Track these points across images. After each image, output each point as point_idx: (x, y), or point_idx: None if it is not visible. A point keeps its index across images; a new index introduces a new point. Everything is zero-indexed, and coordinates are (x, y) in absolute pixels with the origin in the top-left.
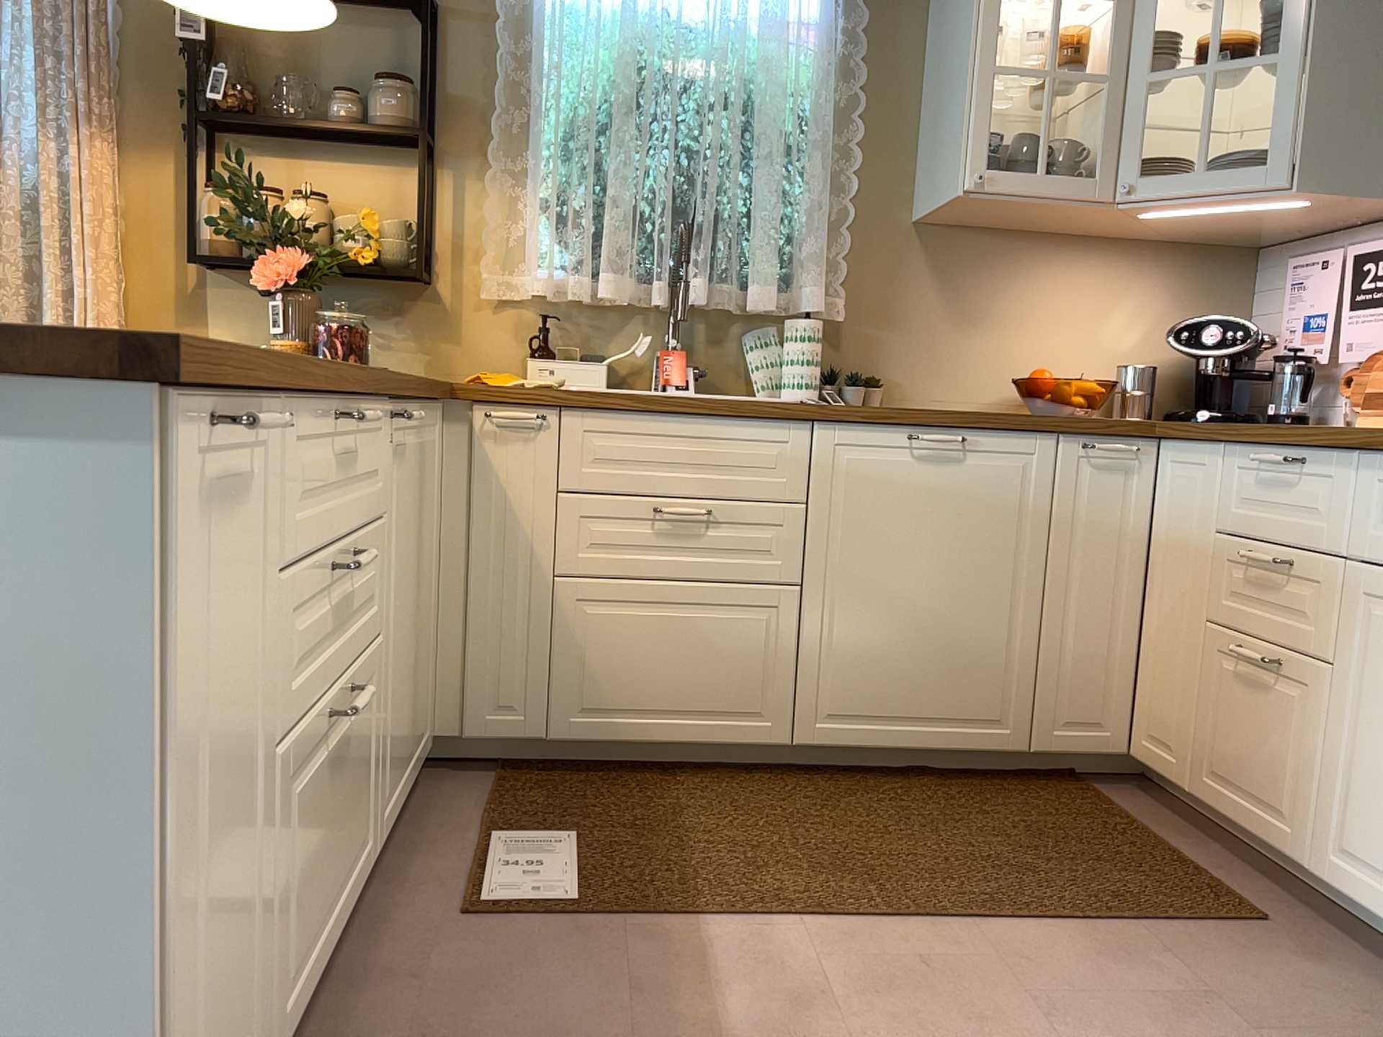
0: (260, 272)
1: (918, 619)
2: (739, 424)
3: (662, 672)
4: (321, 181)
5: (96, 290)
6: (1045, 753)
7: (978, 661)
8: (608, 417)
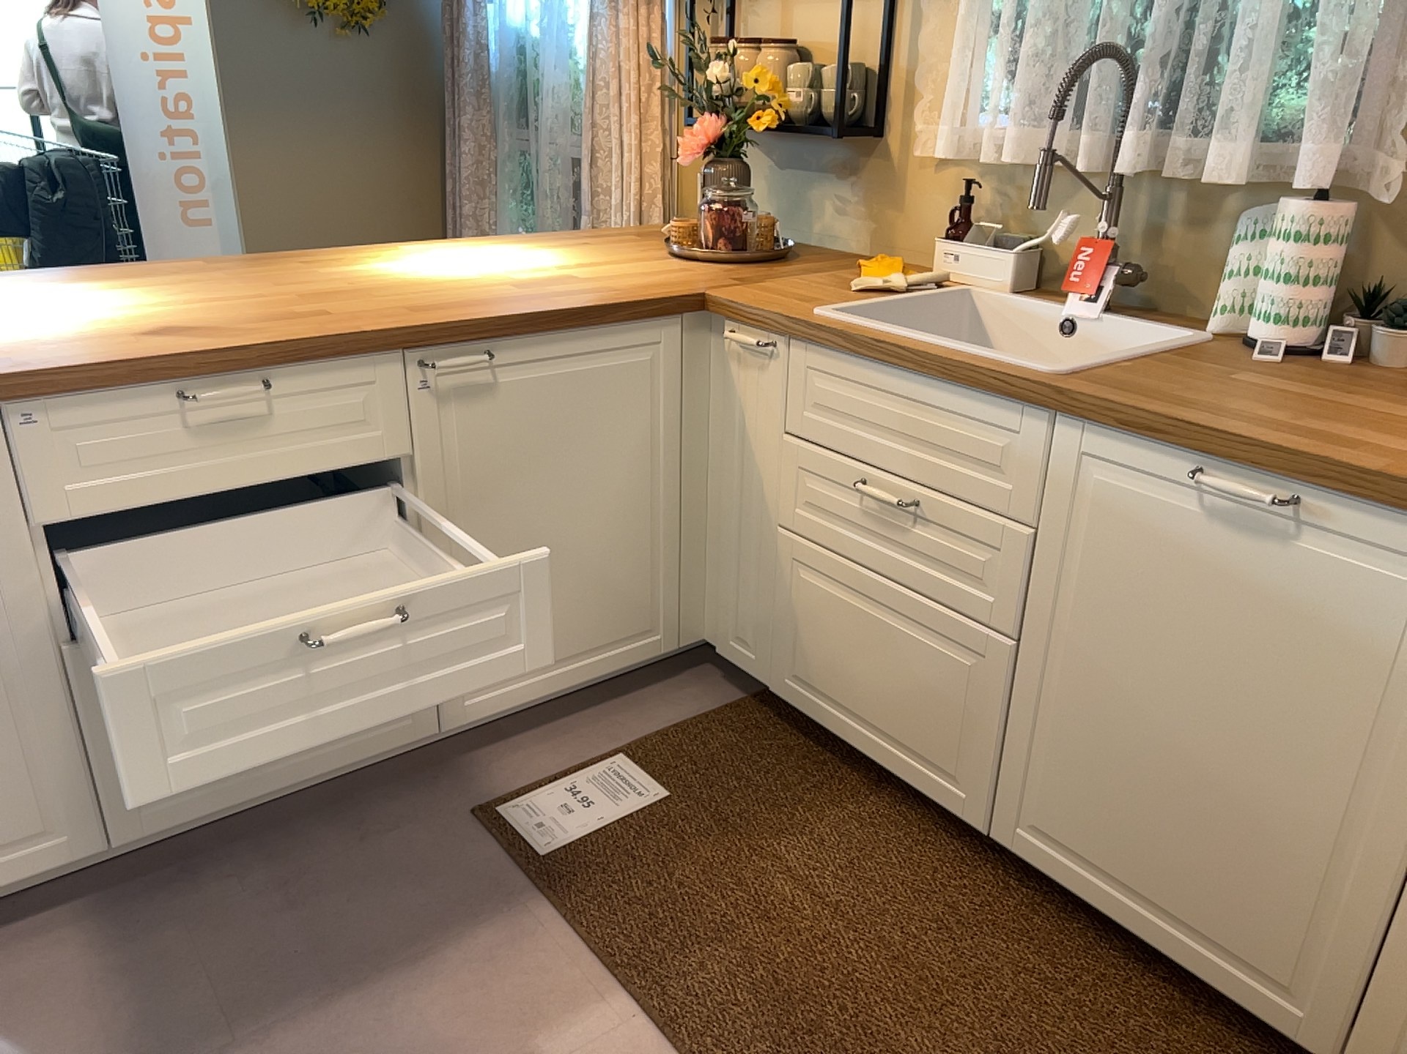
0: (683, 144)
1: (1171, 764)
2: (961, 395)
3: (862, 672)
4: (800, 21)
5: (632, 154)
6: None
7: (1262, 879)
8: (829, 356)
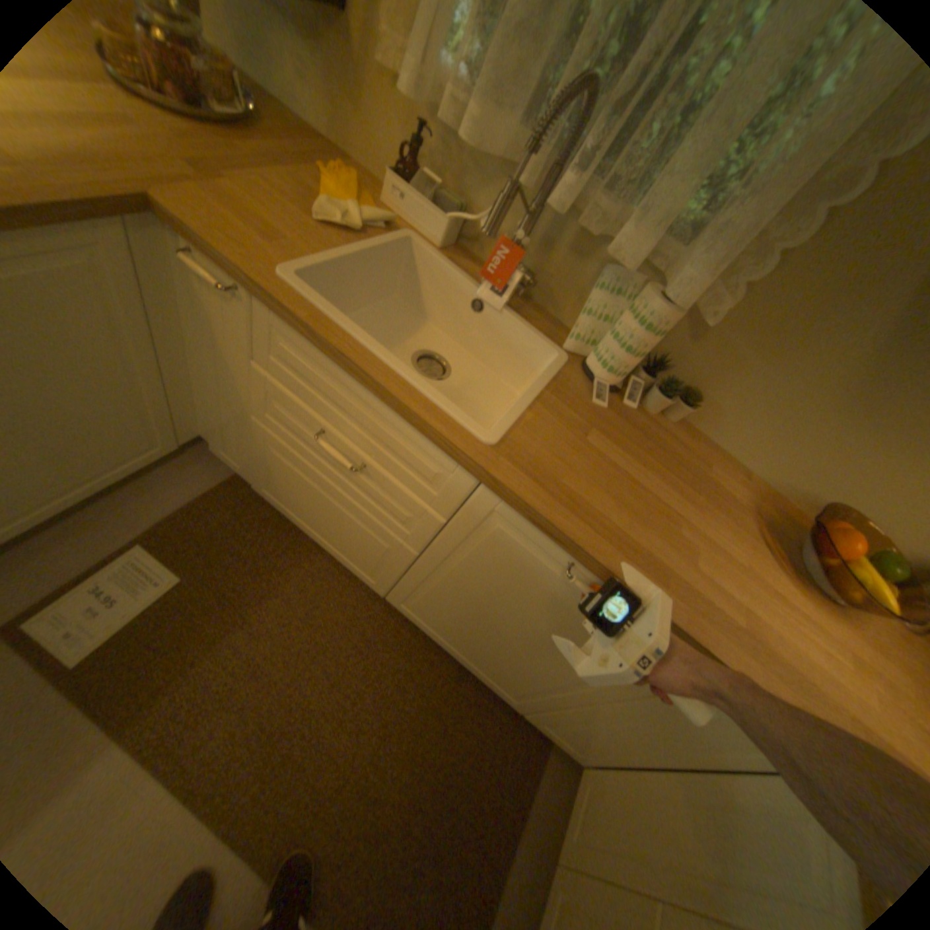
0: None
1: (493, 634)
2: (411, 428)
3: (316, 515)
4: None
5: None
6: (532, 724)
7: (520, 677)
8: (293, 331)
